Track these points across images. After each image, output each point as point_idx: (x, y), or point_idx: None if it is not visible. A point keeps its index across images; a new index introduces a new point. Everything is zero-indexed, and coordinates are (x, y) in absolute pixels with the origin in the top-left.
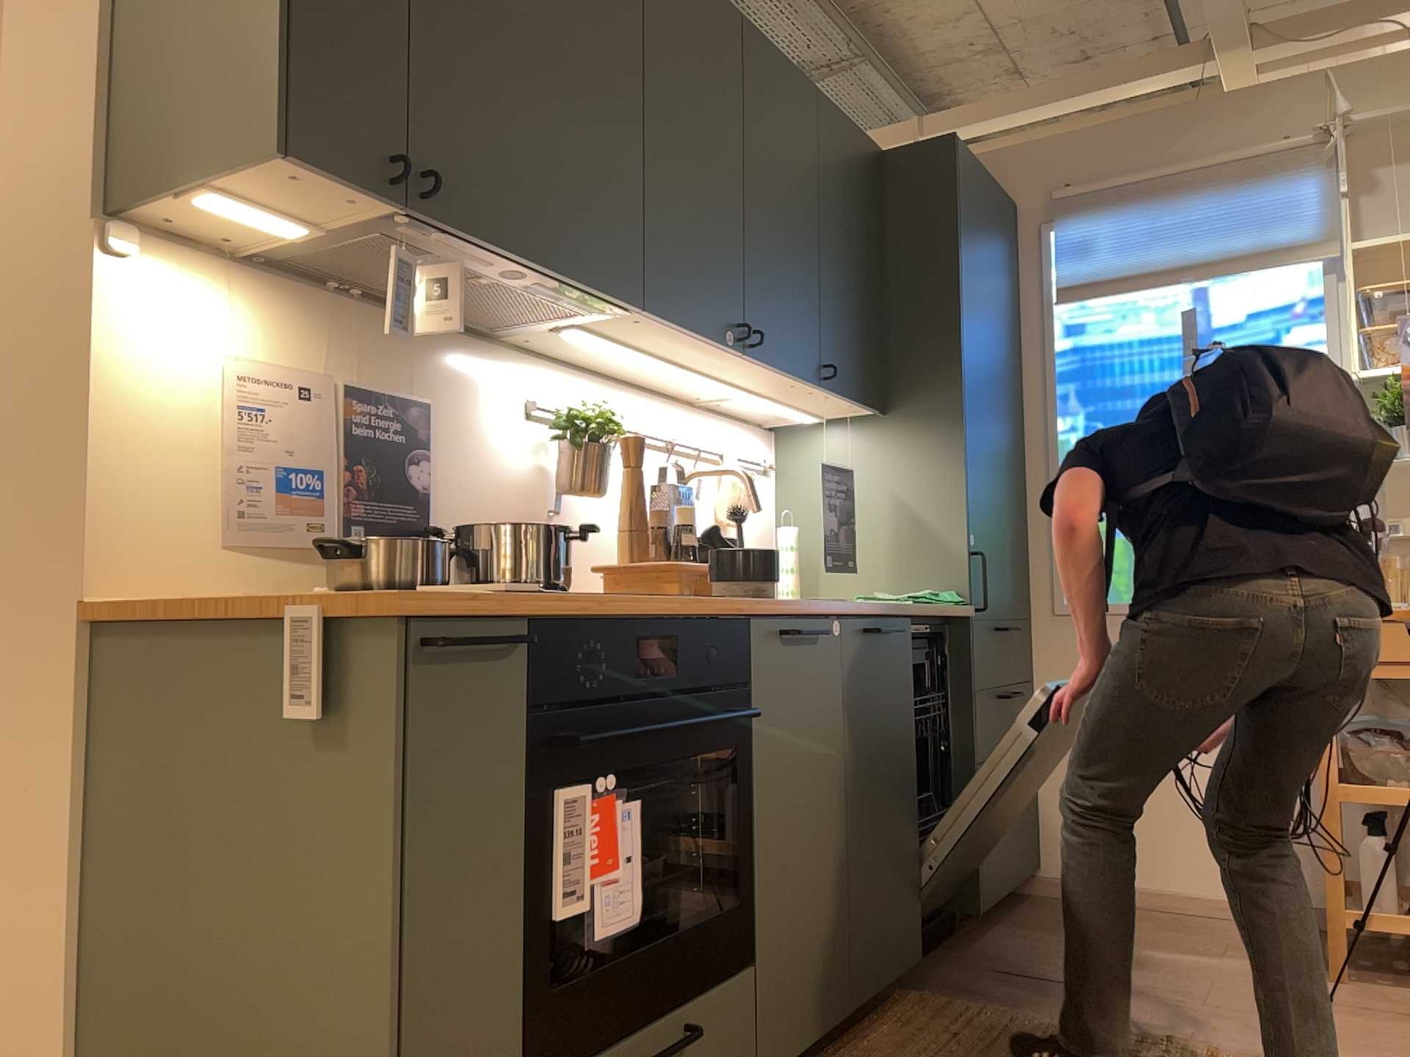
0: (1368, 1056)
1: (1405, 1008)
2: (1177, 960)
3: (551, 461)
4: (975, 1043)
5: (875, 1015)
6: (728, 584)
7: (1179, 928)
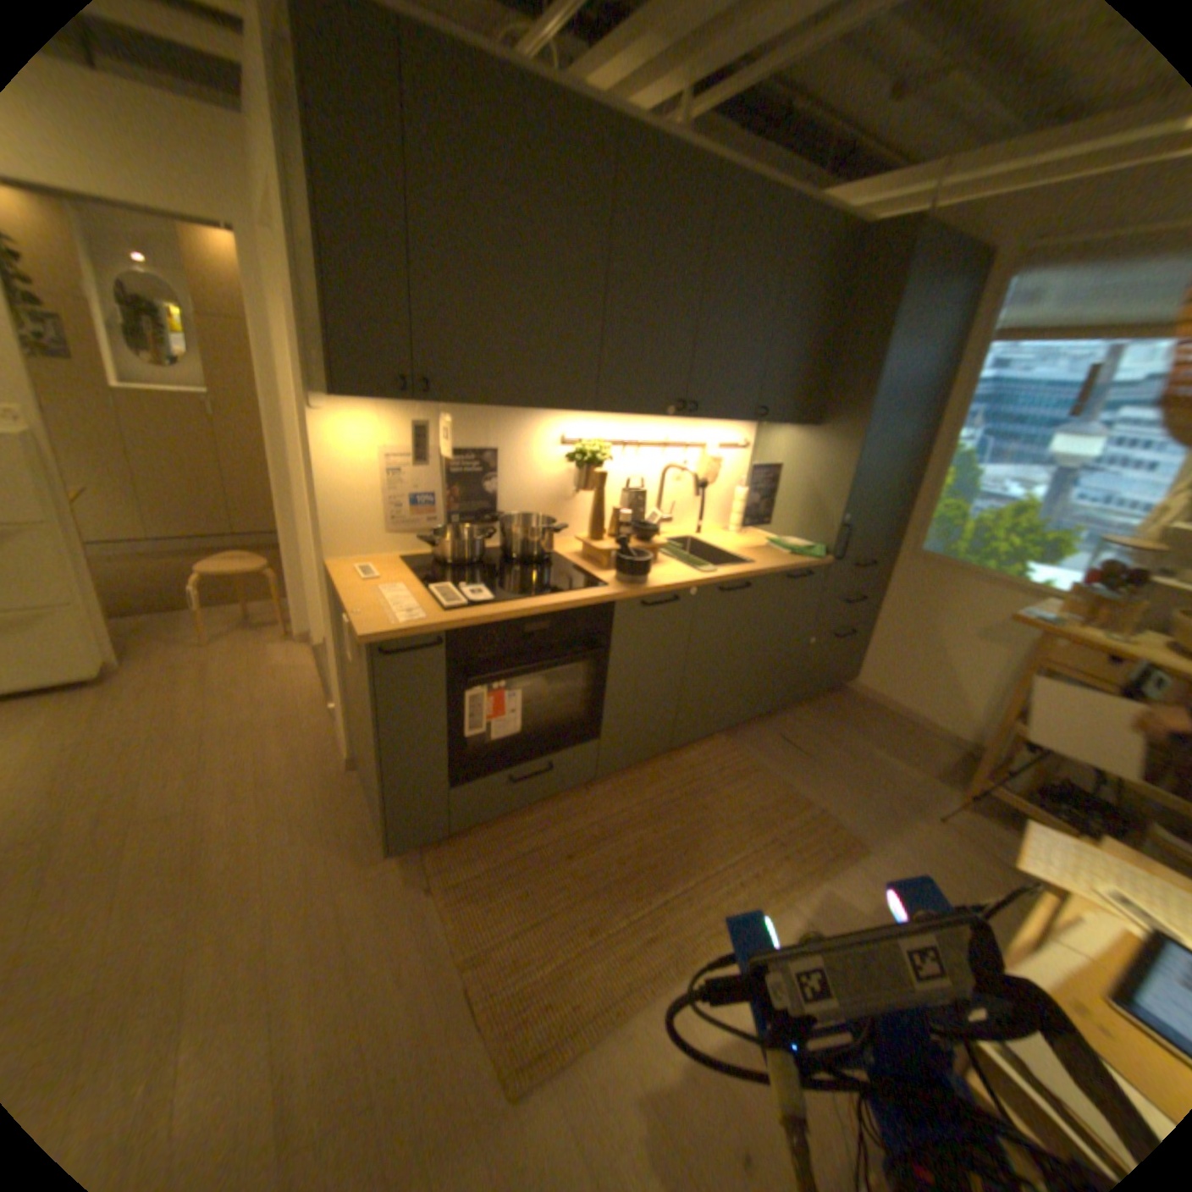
0: (924, 864)
1: (984, 843)
2: (882, 762)
3: (571, 469)
4: (725, 779)
5: (696, 744)
6: (614, 575)
7: (908, 740)
